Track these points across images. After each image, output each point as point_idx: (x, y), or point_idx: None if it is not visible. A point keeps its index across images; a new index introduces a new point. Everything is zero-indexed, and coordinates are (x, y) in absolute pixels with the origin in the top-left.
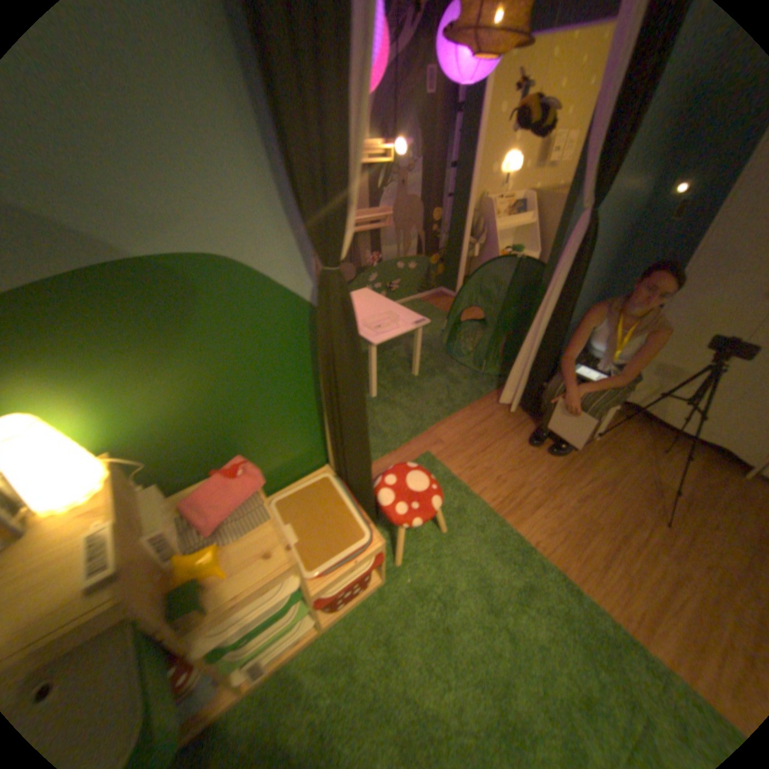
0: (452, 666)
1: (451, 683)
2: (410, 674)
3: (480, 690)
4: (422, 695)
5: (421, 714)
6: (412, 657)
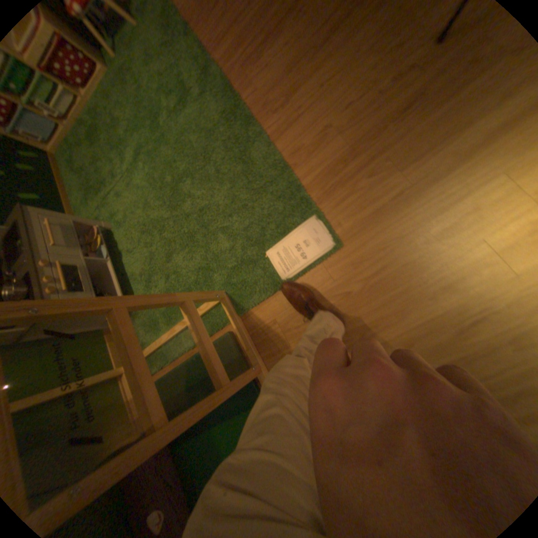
0: (123, 95)
1: (122, 102)
2: (110, 104)
3: (130, 101)
4: (113, 110)
5: (111, 117)
6: (111, 97)
